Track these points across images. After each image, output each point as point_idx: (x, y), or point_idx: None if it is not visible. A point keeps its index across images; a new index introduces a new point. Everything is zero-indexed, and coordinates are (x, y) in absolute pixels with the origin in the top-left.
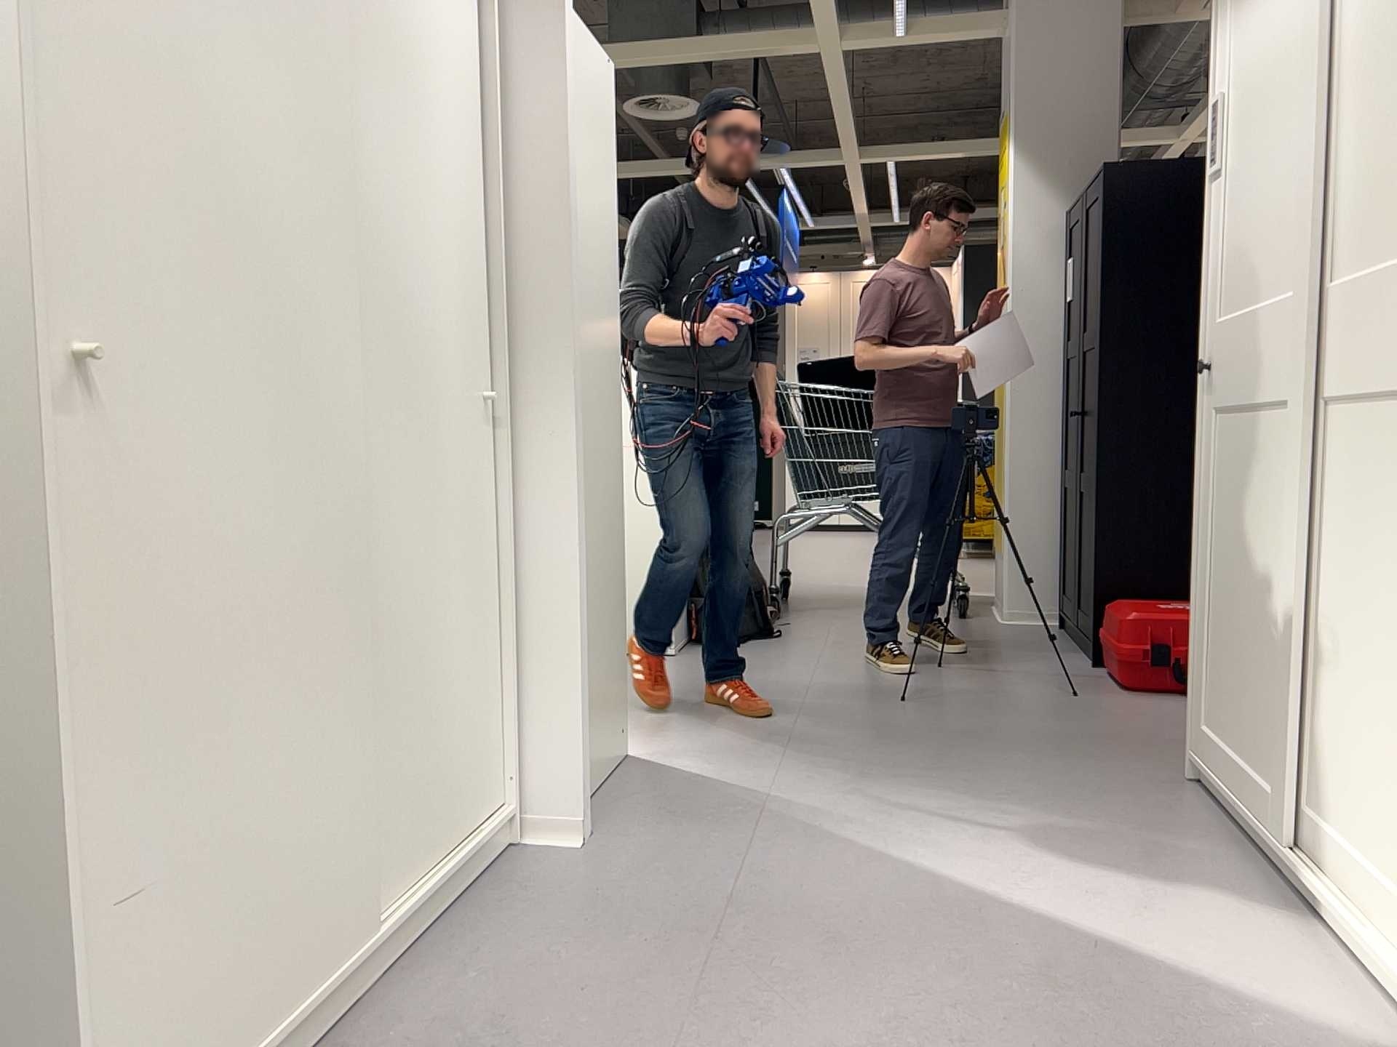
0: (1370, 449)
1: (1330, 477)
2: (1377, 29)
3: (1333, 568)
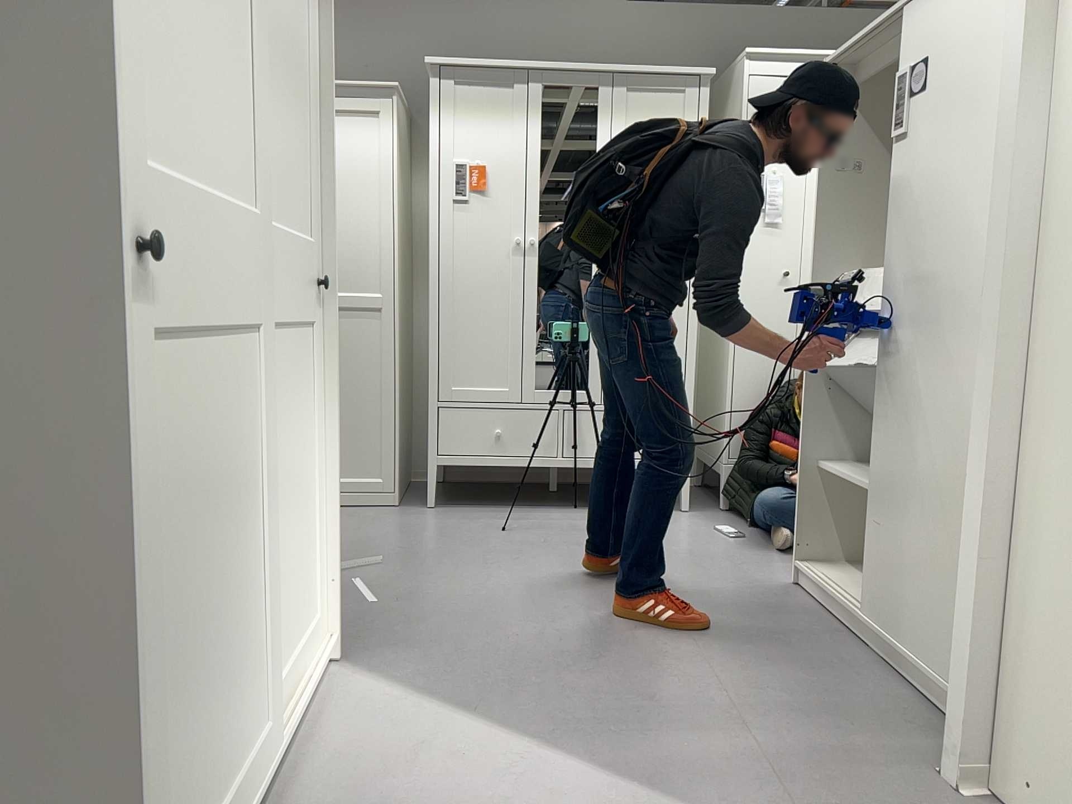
0: (282, 368)
1: (262, 400)
2: (271, 36)
3: (269, 475)
